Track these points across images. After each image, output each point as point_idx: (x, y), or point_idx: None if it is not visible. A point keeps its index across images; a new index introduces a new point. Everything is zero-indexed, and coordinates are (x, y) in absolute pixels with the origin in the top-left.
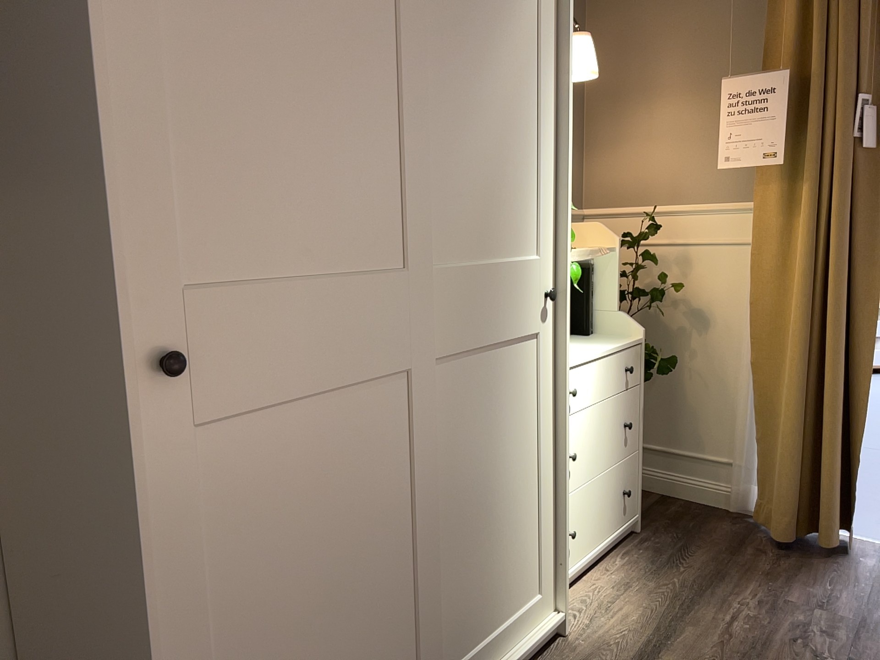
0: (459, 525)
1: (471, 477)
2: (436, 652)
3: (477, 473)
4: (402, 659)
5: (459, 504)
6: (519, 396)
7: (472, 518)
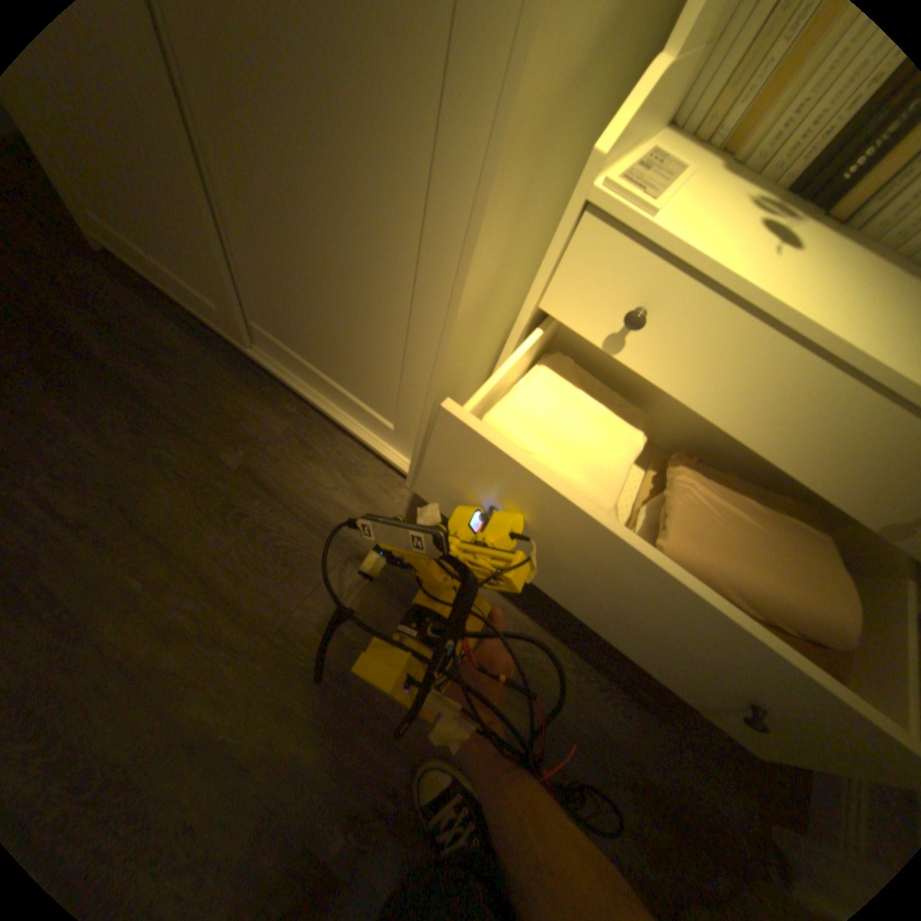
0: (253, 207)
1: (263, 156)
2: (239, 296)
3: (276, 165)
4: (186, 247)
5: (247, 175)
6: (370, 97)
7: (274, 221)
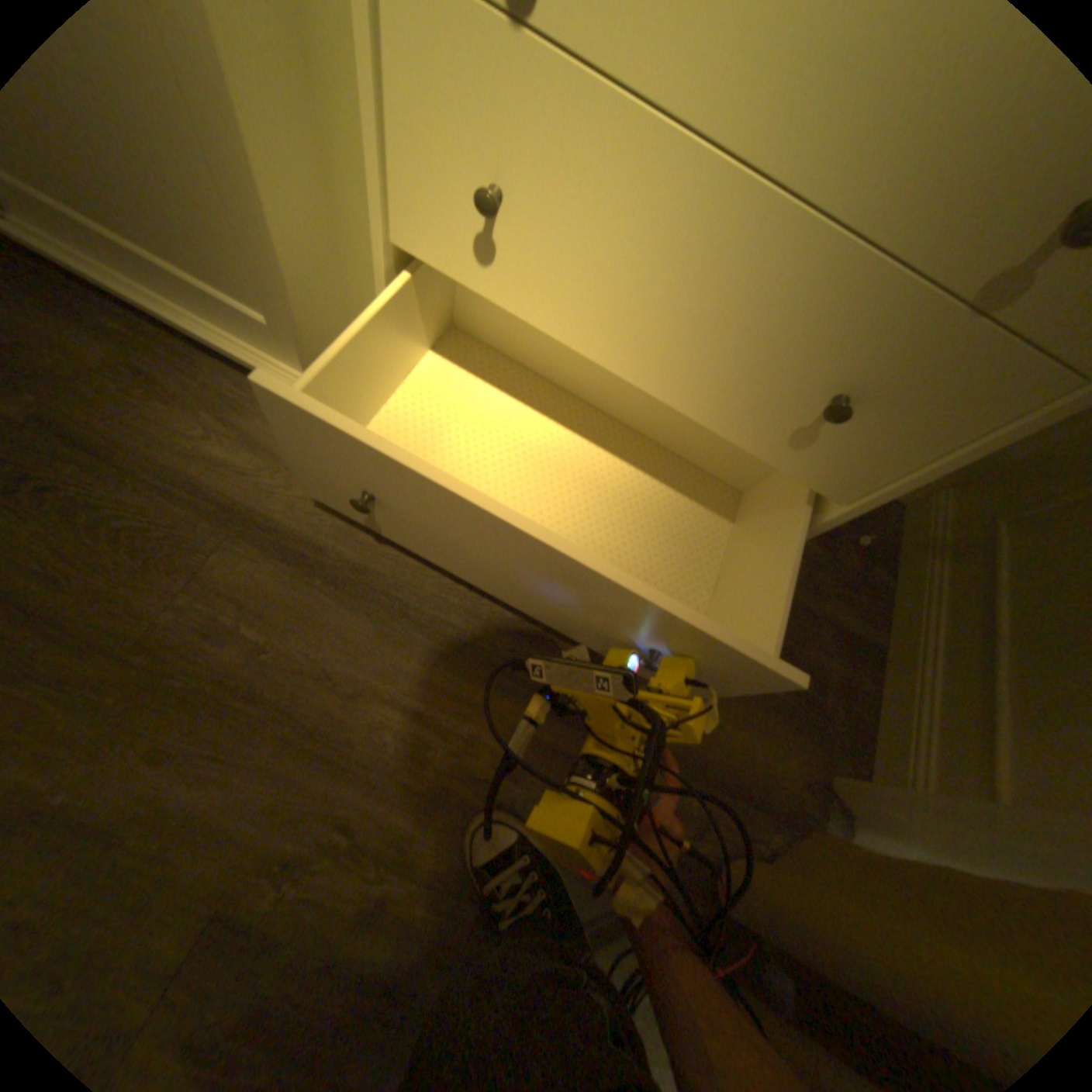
0: None
1: None
2: None
3: None
4: None
5: None
6: None
7: None
